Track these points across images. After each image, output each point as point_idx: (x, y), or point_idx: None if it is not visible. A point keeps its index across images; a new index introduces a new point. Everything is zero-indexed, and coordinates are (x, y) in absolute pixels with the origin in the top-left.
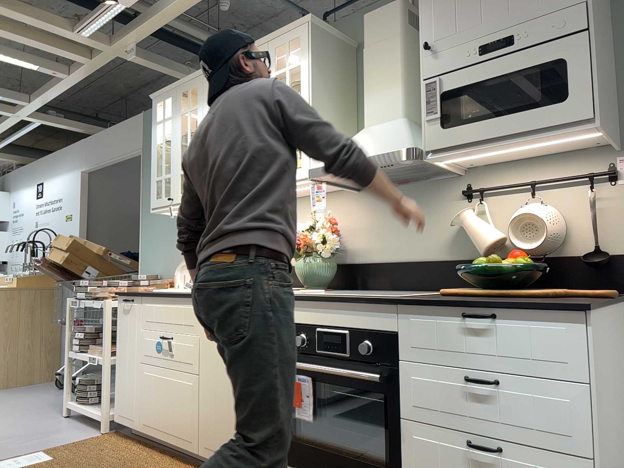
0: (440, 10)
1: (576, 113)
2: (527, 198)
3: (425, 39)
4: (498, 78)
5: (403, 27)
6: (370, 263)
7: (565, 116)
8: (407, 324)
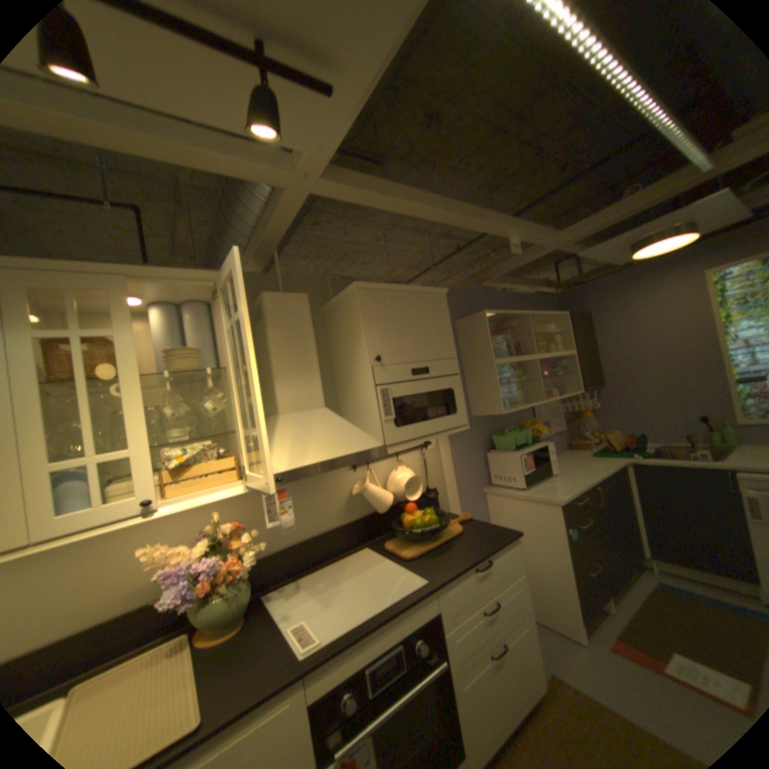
0: (382, 331)
1: (462, 421)
2: (390, 463)
3: (373, 351)
4: (424, 393)
5: (312, 320)
6: (266, 556)
7: (458, 422)
8: (445, 602)
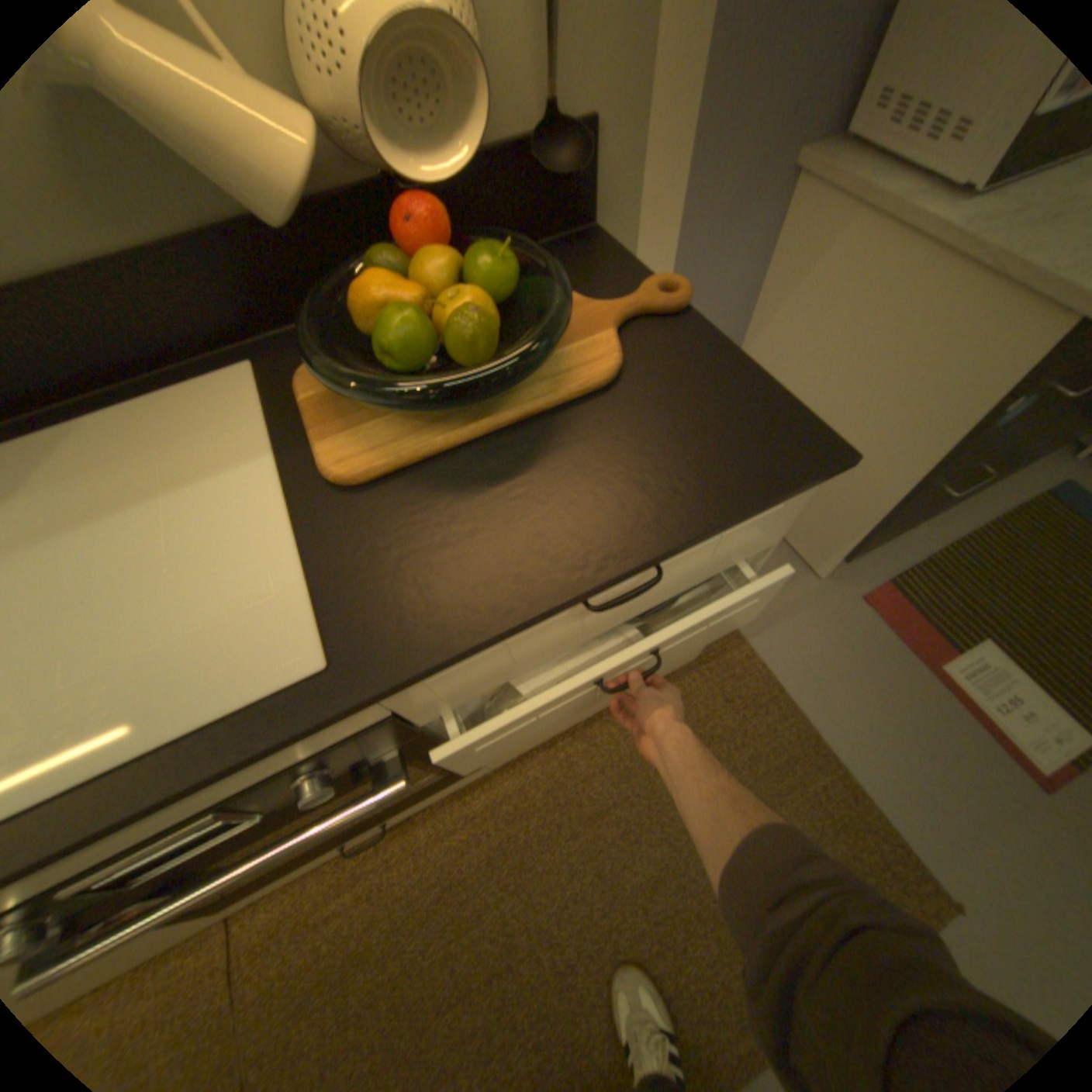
0: None
1: None
2: None
3: None
4: None
5: None
6: None
7: None
8: (416, 692)
